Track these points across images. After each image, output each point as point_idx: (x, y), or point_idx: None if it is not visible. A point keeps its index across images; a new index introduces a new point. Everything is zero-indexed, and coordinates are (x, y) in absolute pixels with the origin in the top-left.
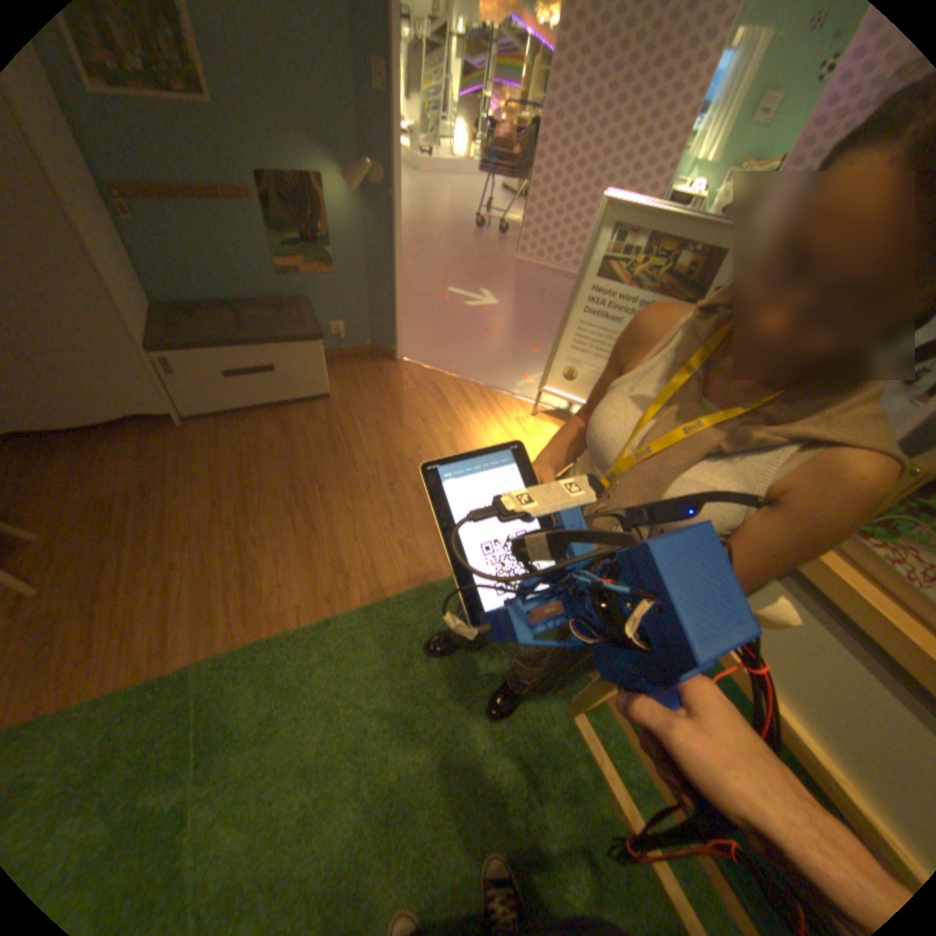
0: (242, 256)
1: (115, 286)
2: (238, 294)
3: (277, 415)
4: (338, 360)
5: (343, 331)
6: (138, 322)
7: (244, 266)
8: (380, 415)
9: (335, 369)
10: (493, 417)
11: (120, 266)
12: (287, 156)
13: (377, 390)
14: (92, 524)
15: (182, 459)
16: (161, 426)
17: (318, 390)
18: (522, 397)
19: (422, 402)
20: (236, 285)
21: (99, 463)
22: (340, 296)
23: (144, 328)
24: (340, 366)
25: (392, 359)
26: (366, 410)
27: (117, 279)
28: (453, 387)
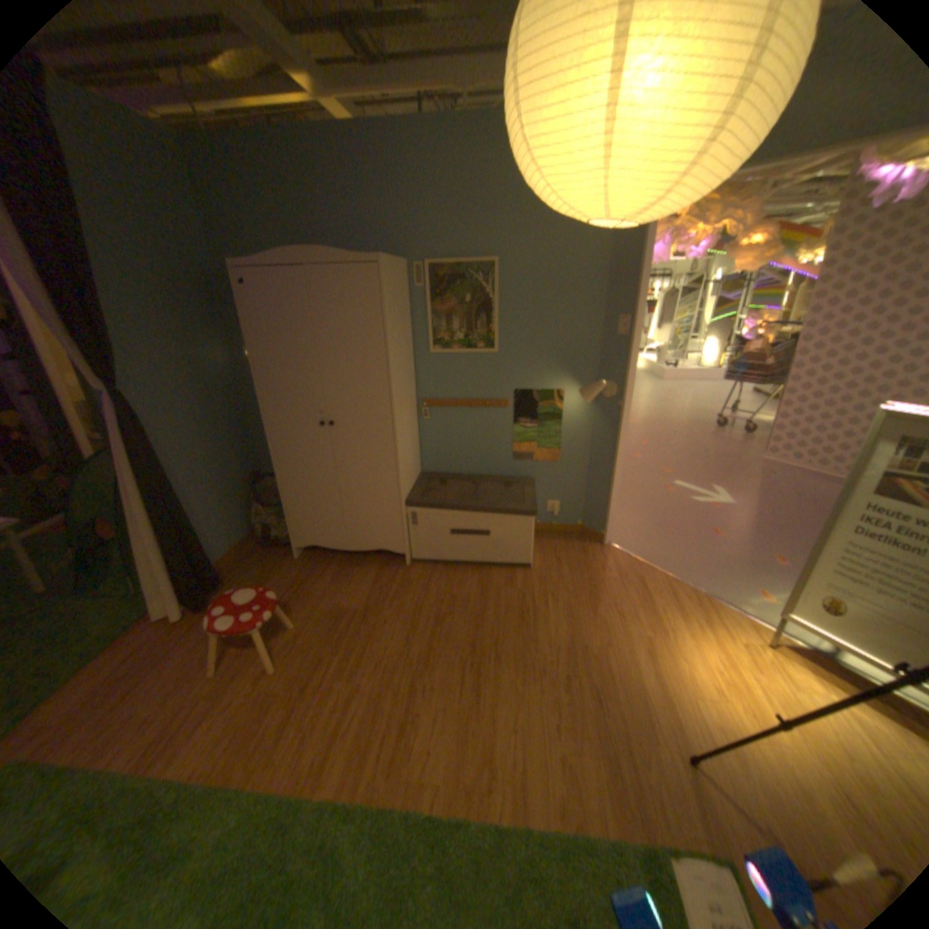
0: (490, 445)
1: (403, 460)
2: (480, 471)
3: (481, 573)
4: (547, 534)
5: (557, 509)
6: (409, 485)
7: (490, 452)
8: (575, 597)
9: (543, 542)
10: (712, 634)
11: (412, 448)
12: (540, 380)
13: (577, 570)
14: (325, 629)
15: (400, 594)
16: (397, 562)
17: (522, 558)
18: (759, 619)
19: (624, 594)
20: (480, 464)
21: (349, 580)
22: (561, 480)
23: (411, 489)
24: (548, 540)
25: (600, 542)
26: (562, 588)
27: (406, 456)
28: (663, 585)
